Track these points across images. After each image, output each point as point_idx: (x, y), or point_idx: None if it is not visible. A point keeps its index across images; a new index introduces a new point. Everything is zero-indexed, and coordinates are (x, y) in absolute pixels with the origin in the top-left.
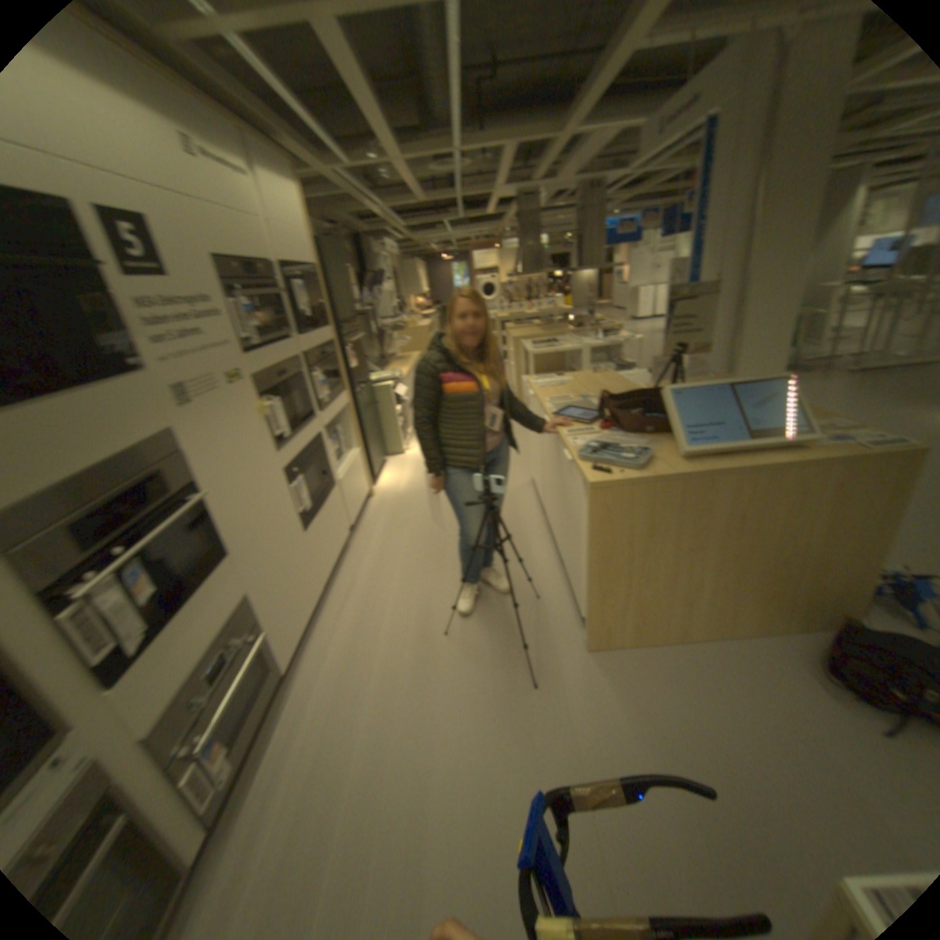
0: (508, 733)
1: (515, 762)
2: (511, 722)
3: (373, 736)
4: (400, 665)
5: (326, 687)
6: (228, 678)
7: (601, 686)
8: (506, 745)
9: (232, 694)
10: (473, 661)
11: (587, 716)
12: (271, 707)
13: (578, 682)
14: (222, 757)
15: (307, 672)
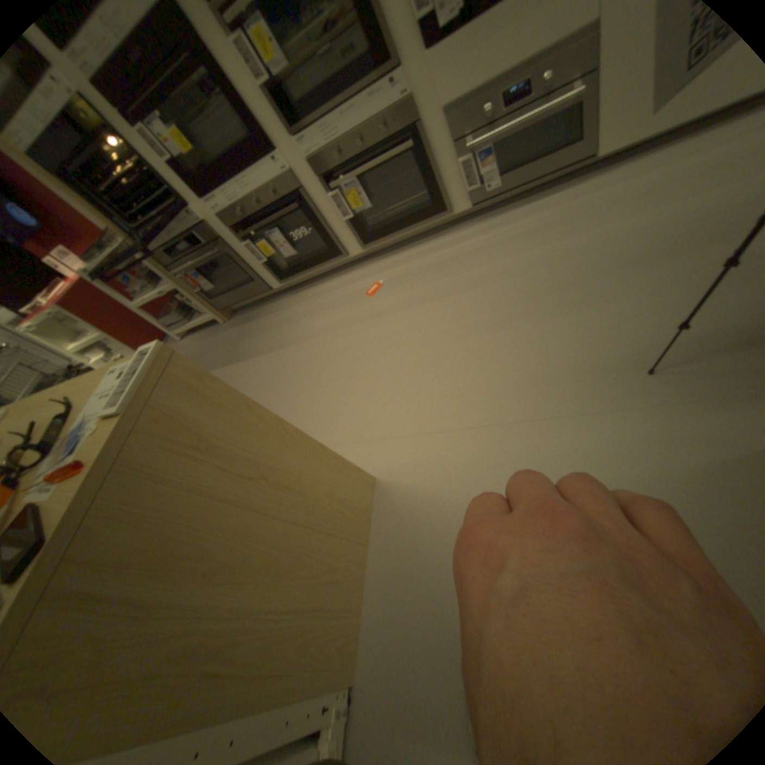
0: (585, 351)
1: (552, 361)
2: (602, 352)
3: (565, 250)
4: (667, 228)
5: (614, 192)
6: (530, 104)
7: (696, 462)
8: (570, 351)
9: (530, 124)
10: (700, 294)
11: (628, 434)
12: (583, 174)
13: (697, 428)
14: (500, 167)
15: (631, 169)
